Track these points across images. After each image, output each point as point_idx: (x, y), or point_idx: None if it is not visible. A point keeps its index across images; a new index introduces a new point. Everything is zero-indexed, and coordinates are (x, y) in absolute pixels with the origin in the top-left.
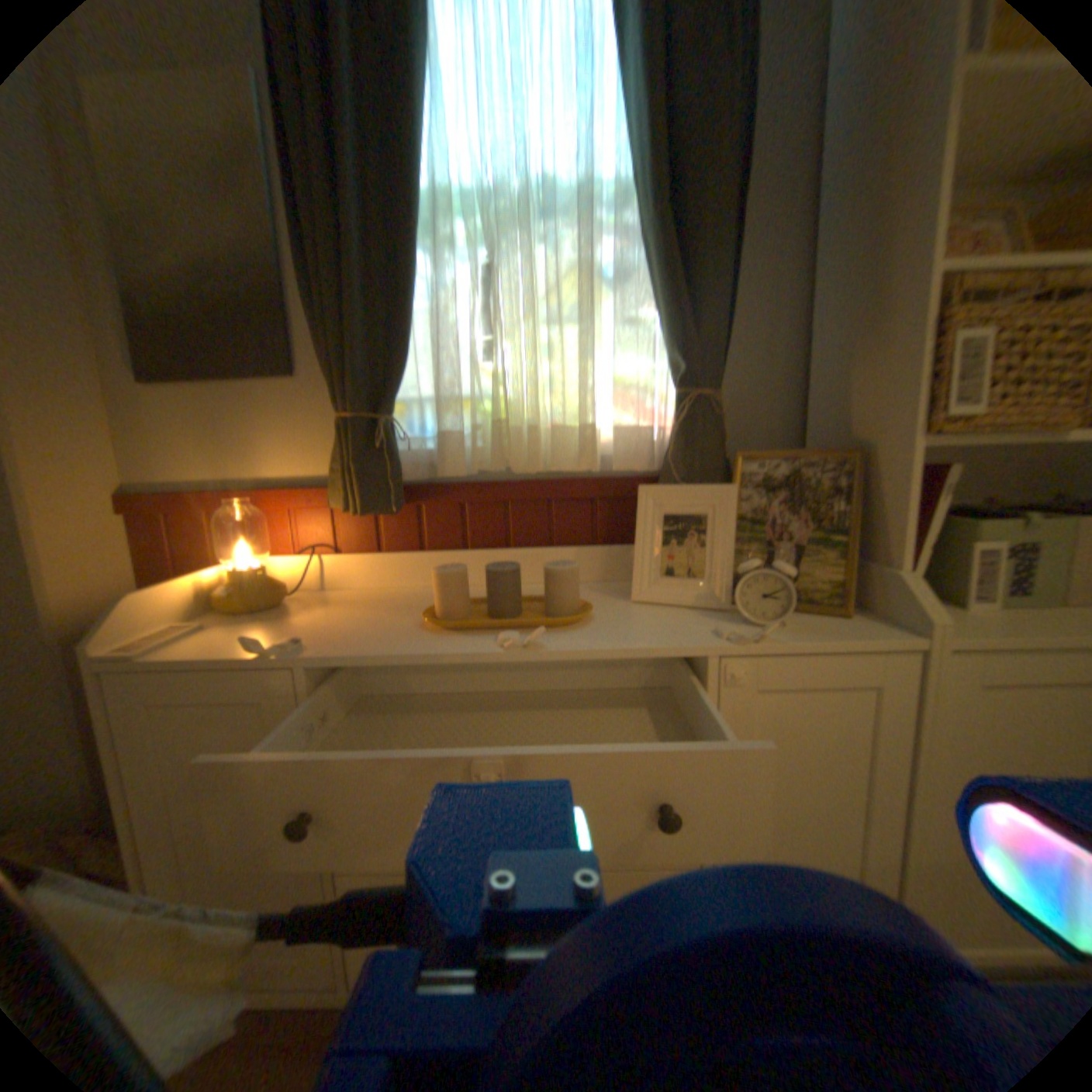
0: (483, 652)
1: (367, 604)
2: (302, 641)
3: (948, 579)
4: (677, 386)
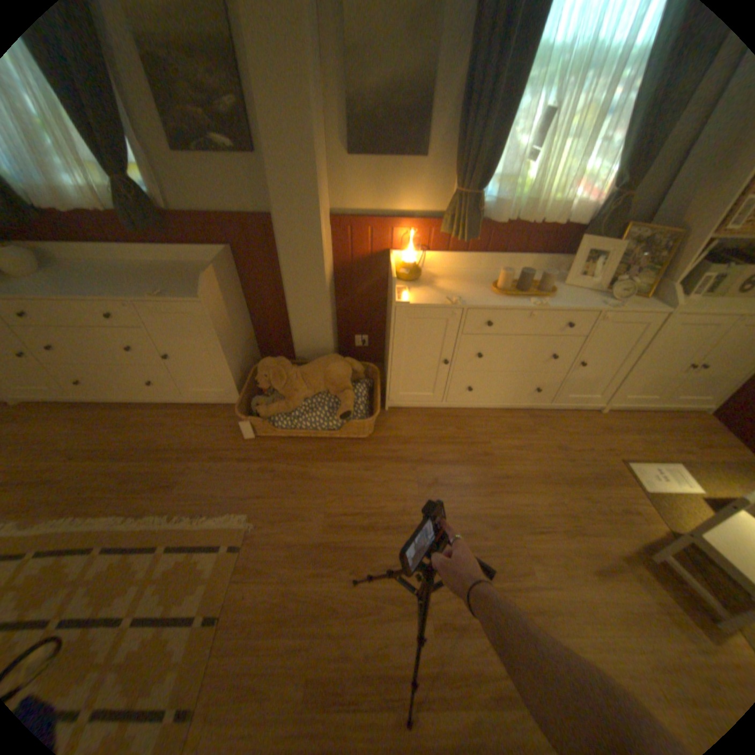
0: (524, 306)
1: (450, 278)
2: (458, 298)
3: (685, 284)
4: (614, 185)
